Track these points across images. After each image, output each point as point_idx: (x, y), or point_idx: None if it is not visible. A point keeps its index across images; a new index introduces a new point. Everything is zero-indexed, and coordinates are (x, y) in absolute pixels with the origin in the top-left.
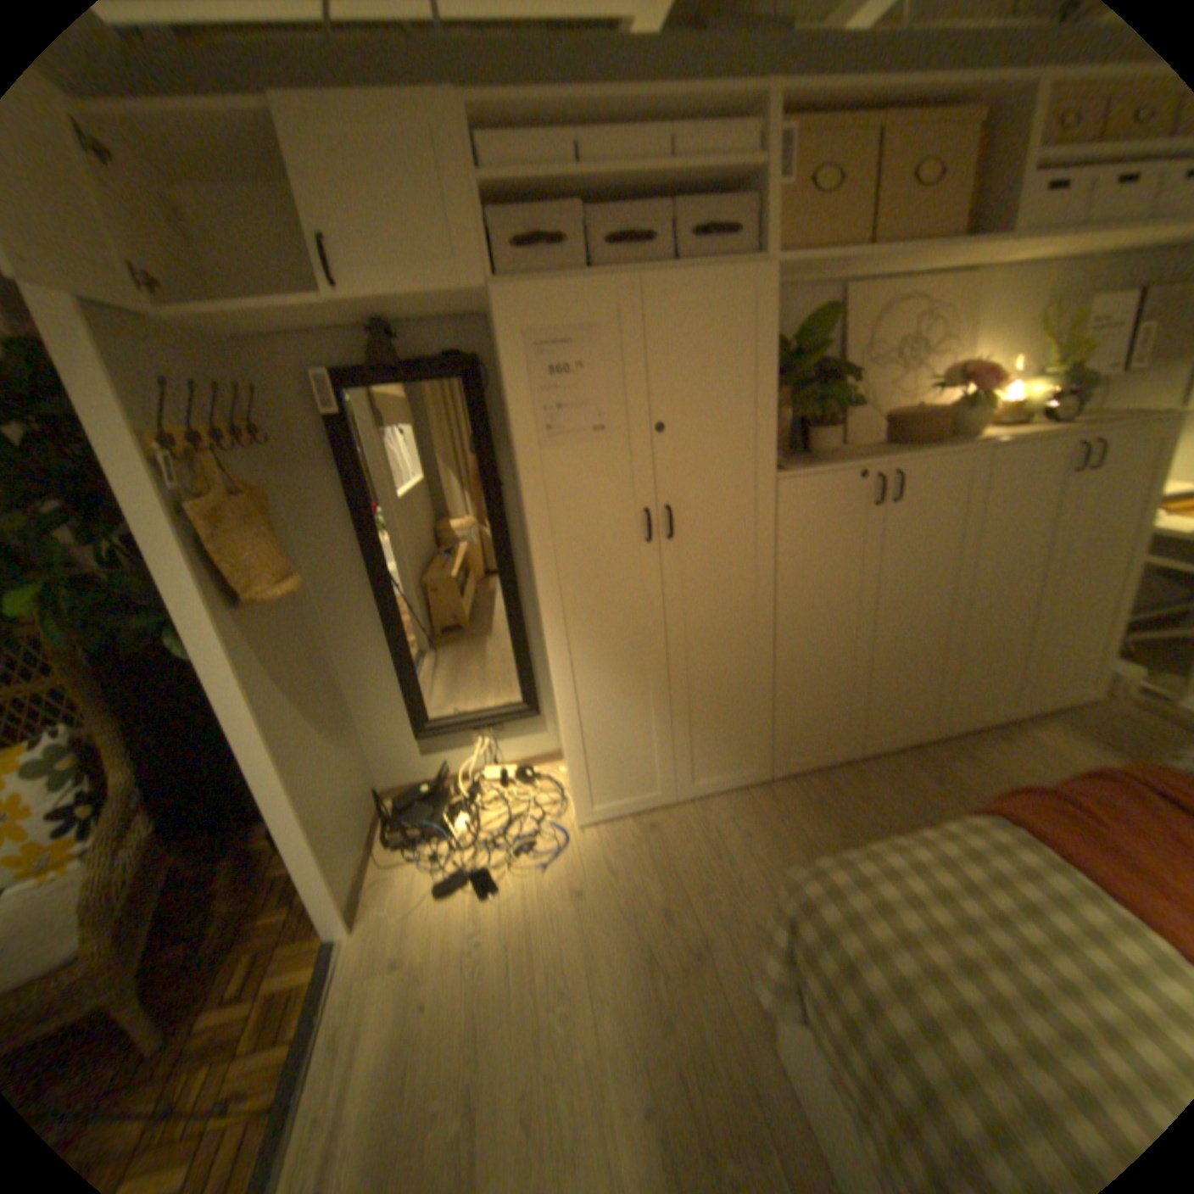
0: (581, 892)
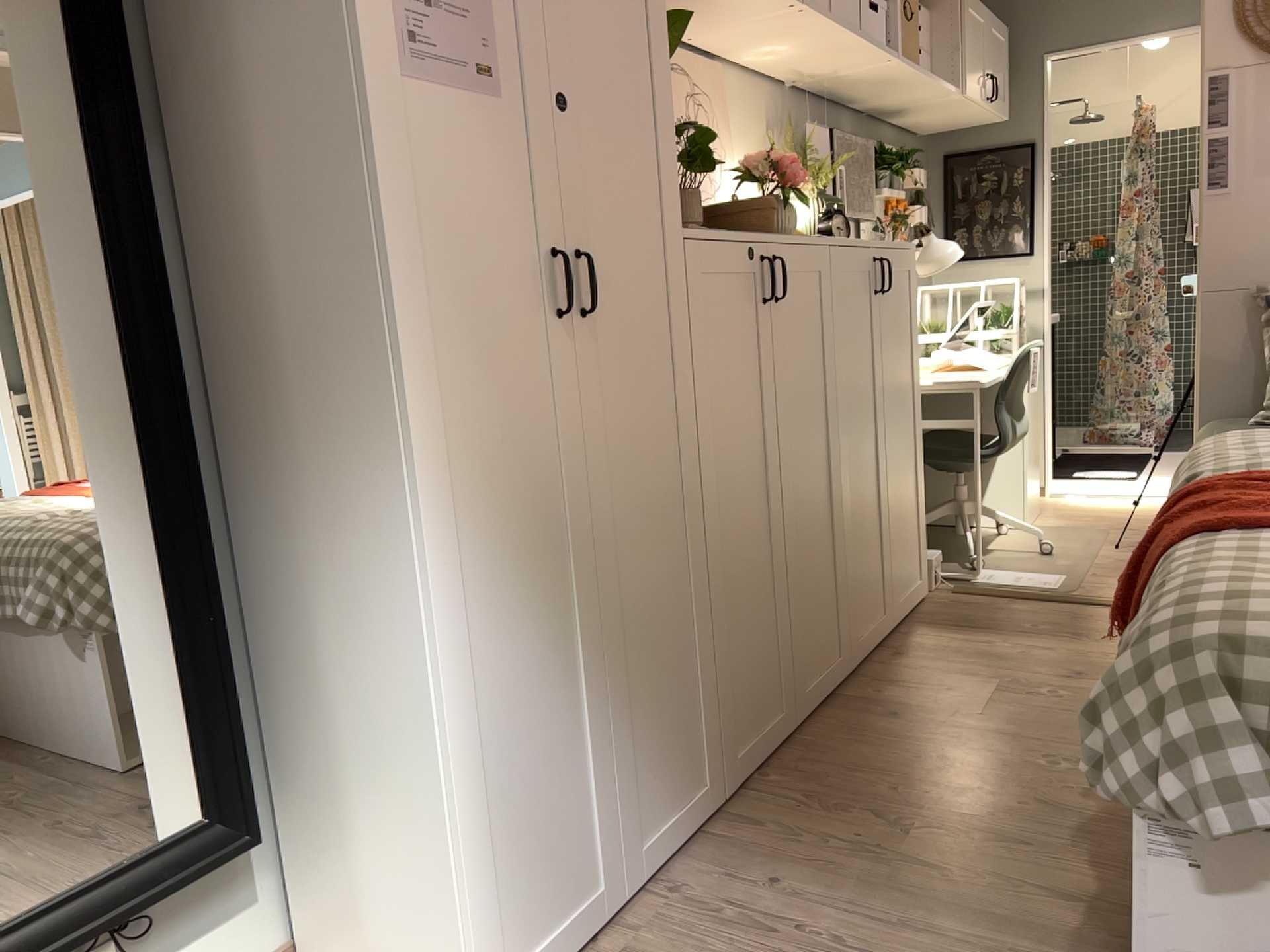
0: None
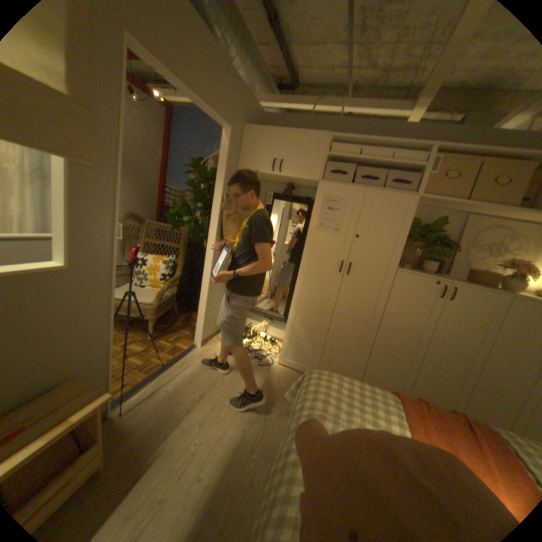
0: (266, 377)
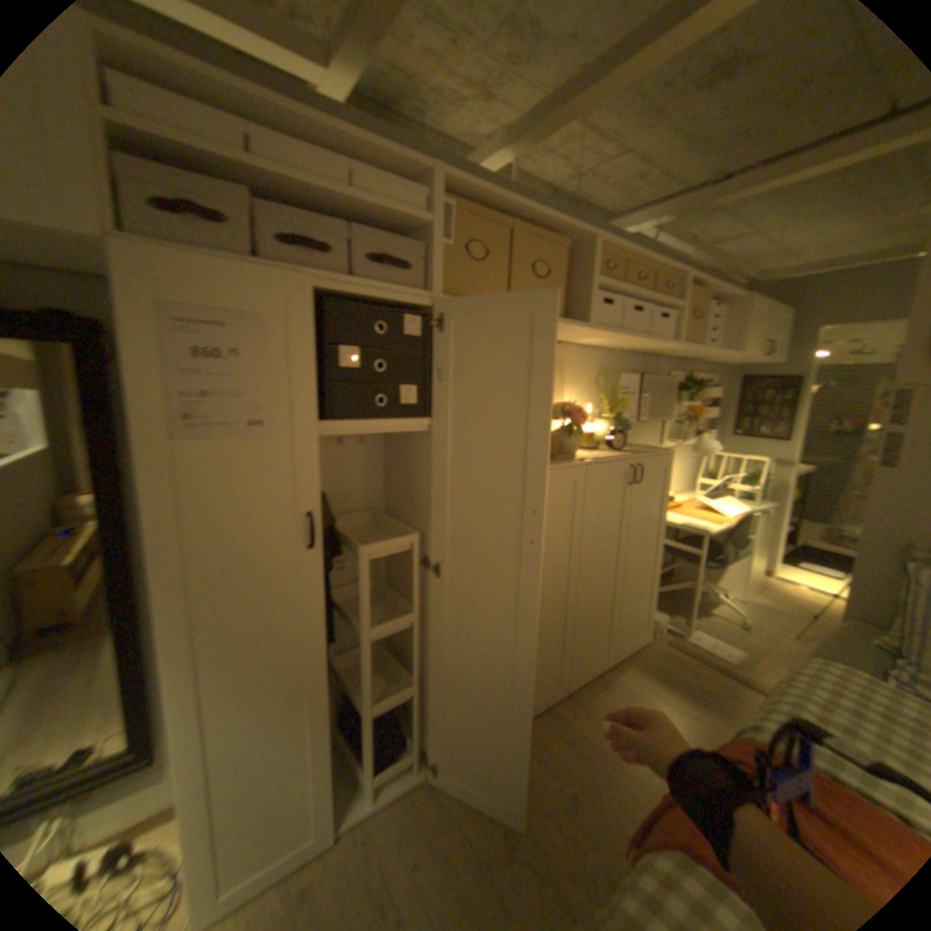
0: None
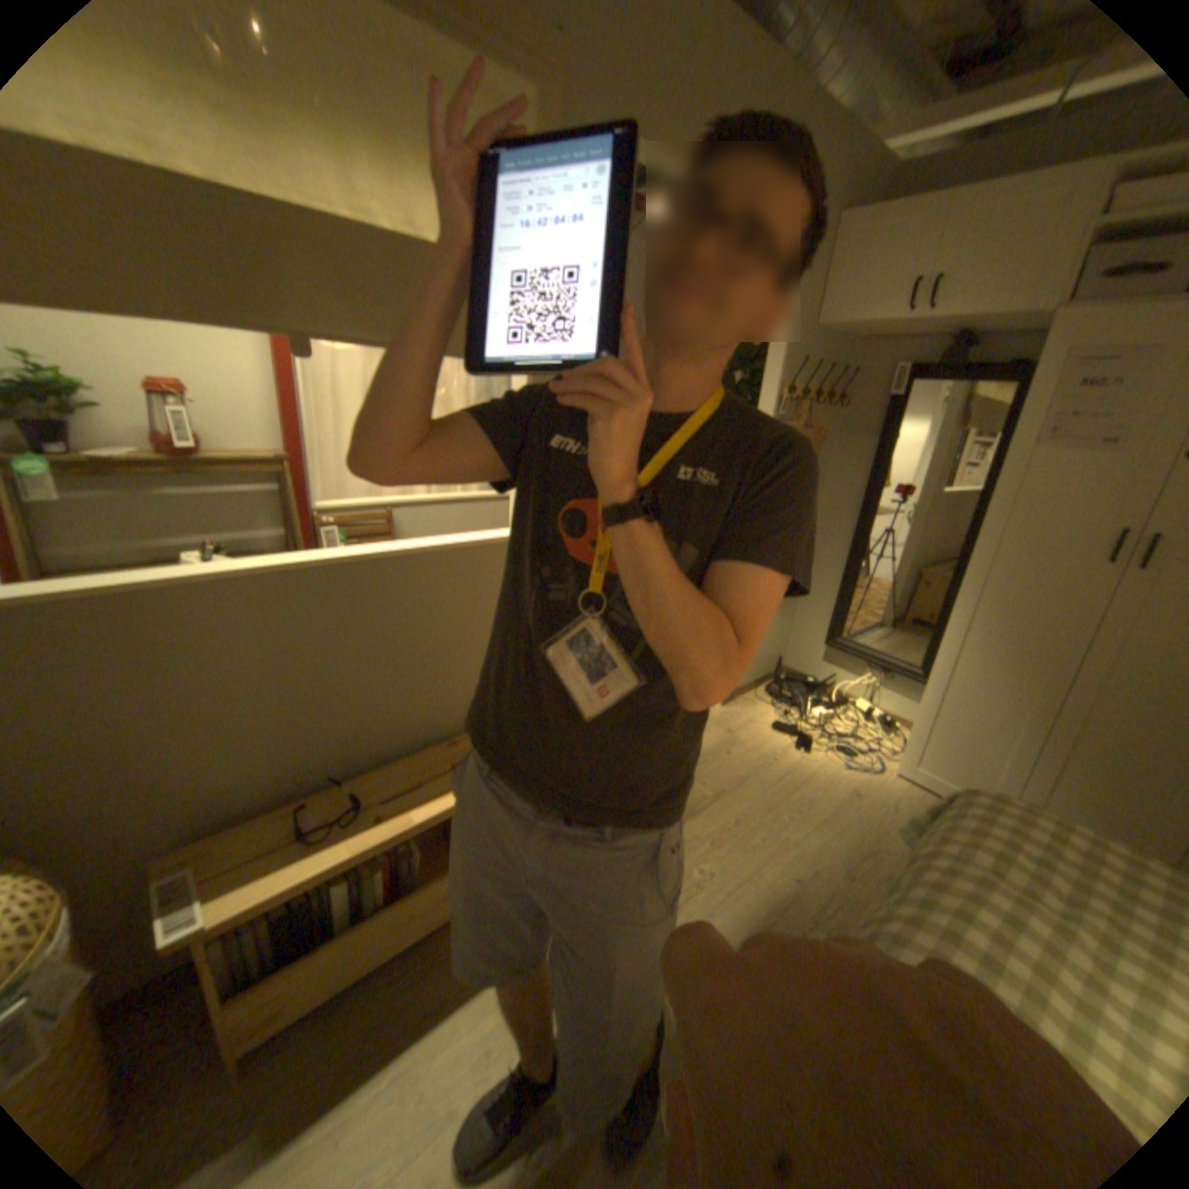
0: (862, 796)
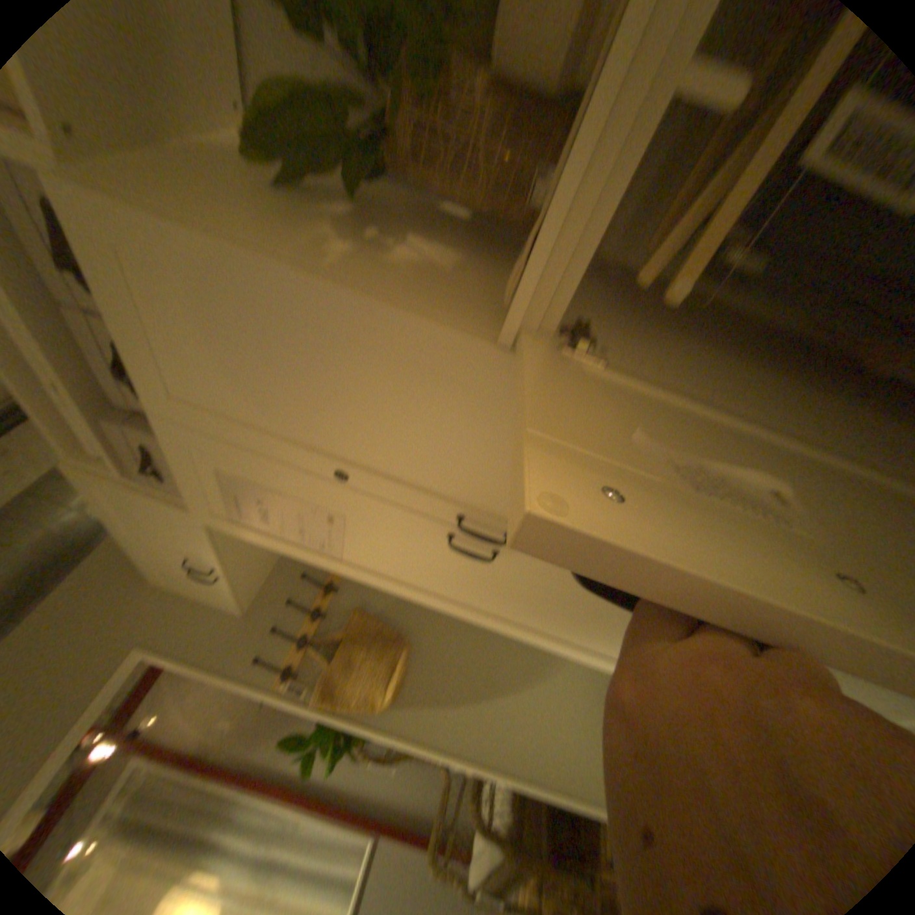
0: None
